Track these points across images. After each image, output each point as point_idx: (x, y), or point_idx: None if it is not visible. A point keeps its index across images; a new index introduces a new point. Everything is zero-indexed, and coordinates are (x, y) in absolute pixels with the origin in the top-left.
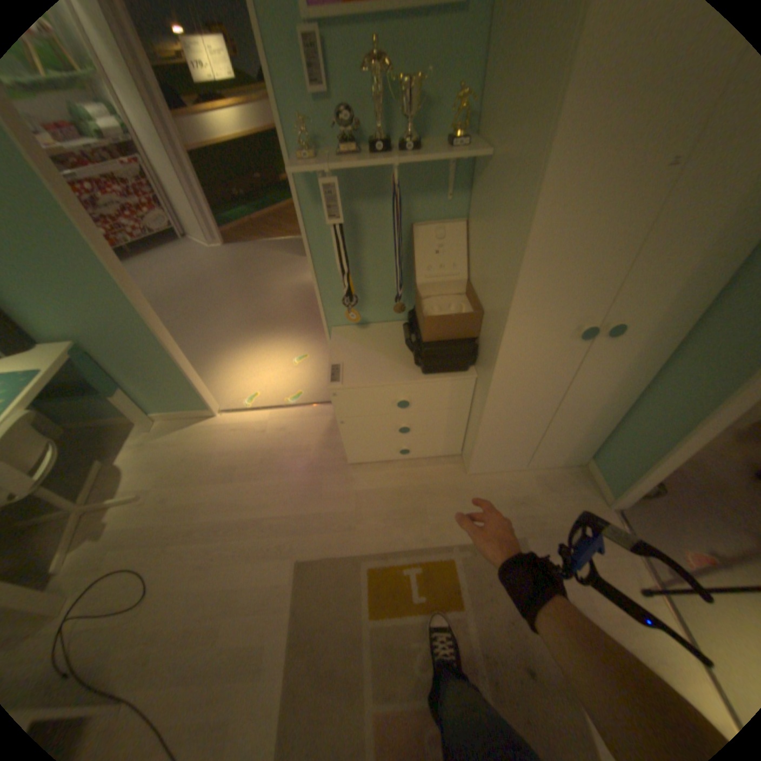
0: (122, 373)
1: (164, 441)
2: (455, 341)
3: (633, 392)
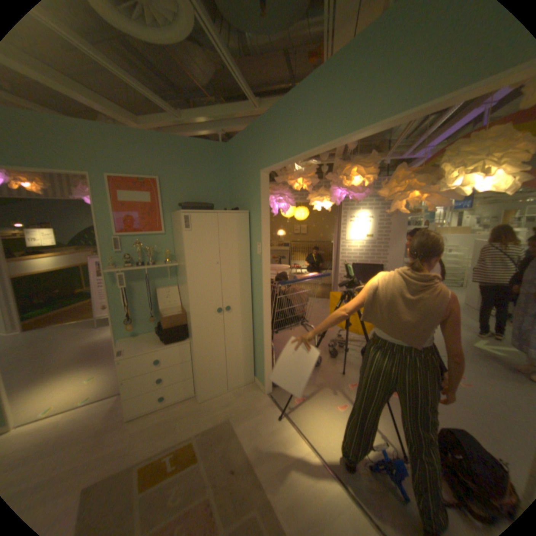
0: None
1: None
2: (177, 328)
3: (249, 335)
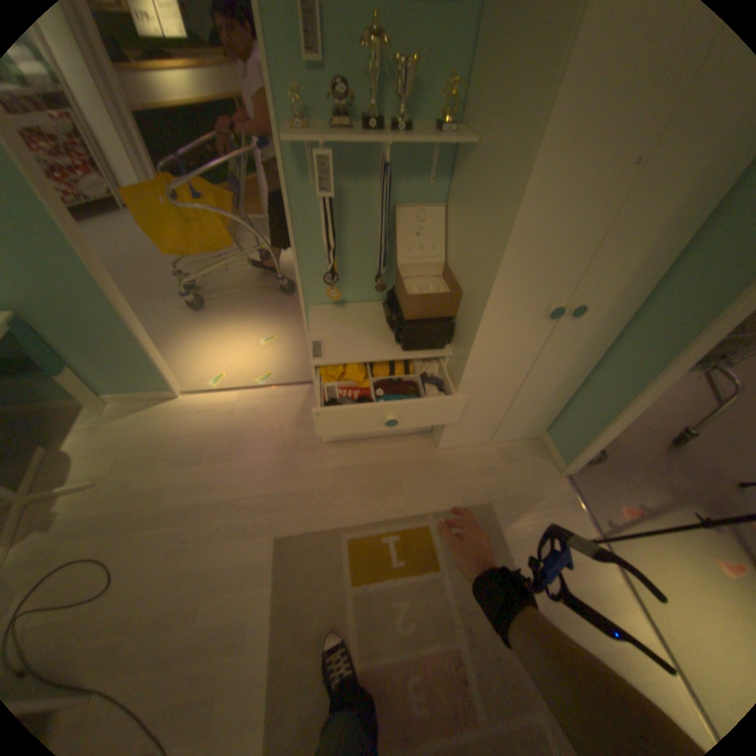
0: (72, 349)
1: (121, 424)
2: (434, 320)
3: (585, 369)
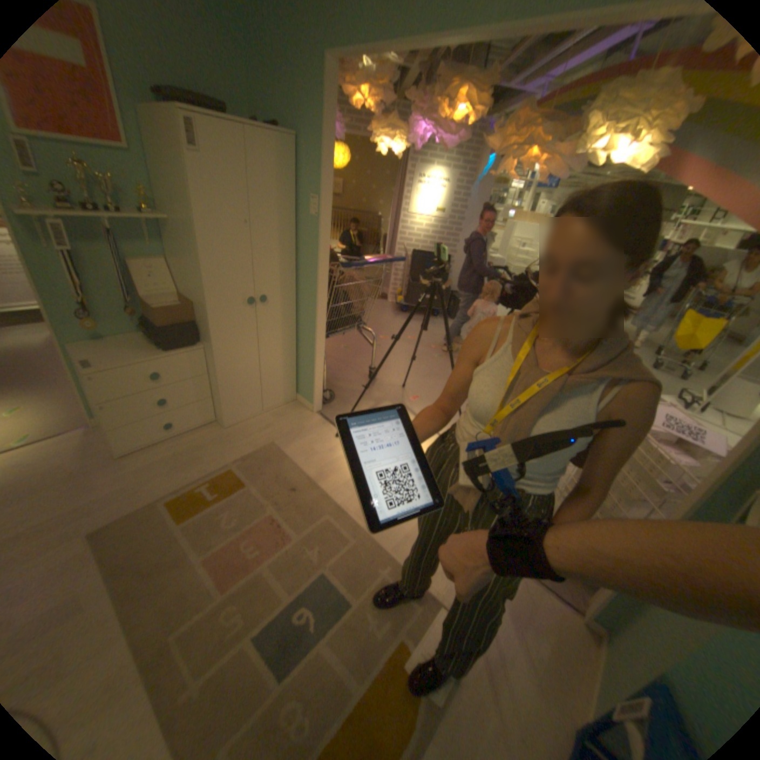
0: None
1: None
2: (180, 326)
3: (291, 339)
